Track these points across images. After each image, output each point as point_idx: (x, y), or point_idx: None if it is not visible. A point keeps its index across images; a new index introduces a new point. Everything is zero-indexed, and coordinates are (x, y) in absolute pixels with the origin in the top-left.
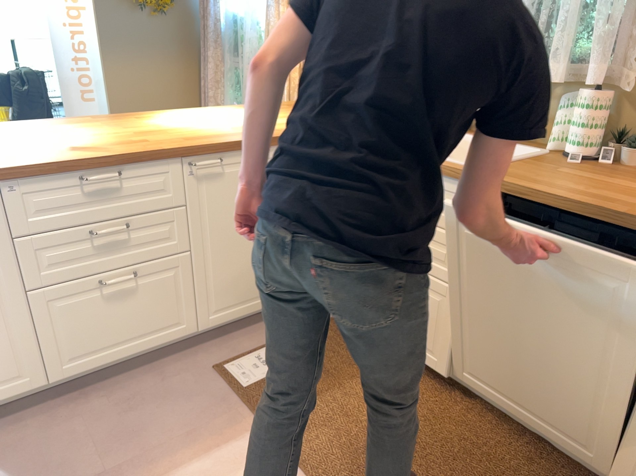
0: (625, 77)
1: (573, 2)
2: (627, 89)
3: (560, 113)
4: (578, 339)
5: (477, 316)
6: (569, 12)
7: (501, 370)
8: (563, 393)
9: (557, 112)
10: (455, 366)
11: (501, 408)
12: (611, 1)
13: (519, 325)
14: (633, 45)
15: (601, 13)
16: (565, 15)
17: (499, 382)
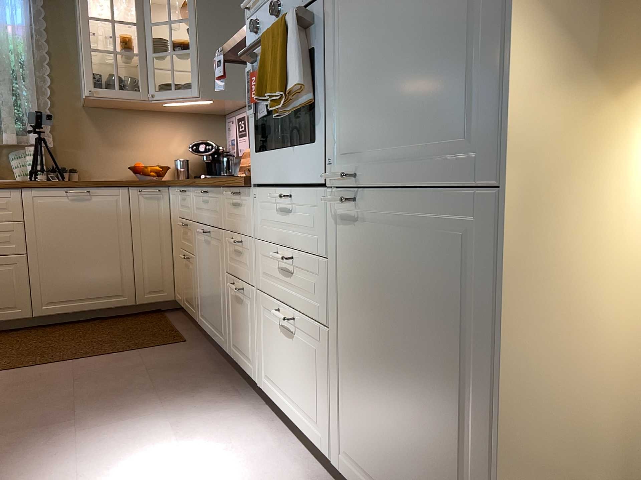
0: (46, 140)
1: (8, 103)
2: (51, 145)
3: (15, 161)
4: (101, 244)
5: (43, 264)
6: (1, 108)
7: (68, 285)
8: (104, 274)
9: (11, 162)
10: (37, 304)
11: (75, 308)
12: (28, 104)
13: (70, 254)
14: (43, 126)
15: (25, 109)
16: (7, 108)
17: (69, 293)
